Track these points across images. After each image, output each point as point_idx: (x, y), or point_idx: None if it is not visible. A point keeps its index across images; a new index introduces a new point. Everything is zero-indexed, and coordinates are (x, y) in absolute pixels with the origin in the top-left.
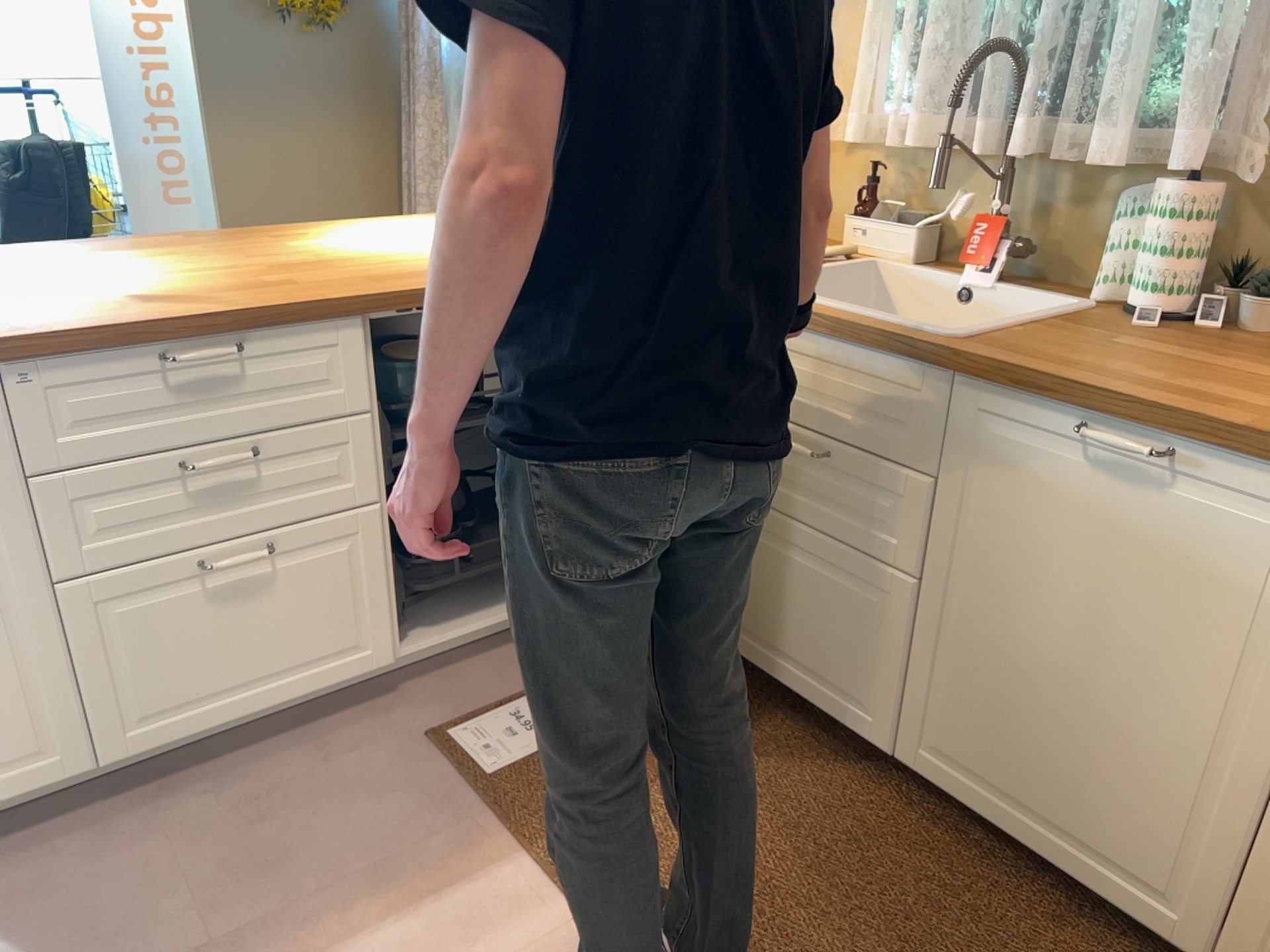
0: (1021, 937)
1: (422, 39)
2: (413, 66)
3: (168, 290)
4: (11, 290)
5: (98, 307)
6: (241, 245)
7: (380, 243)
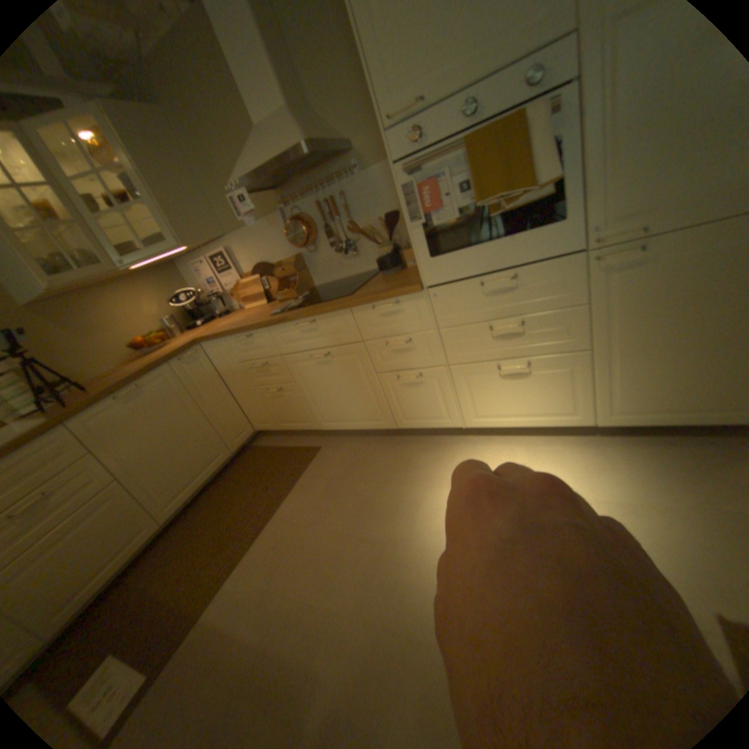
0: (222, 489)
1: None
2: None
3: None
4: None
5: None
6: None
7: None
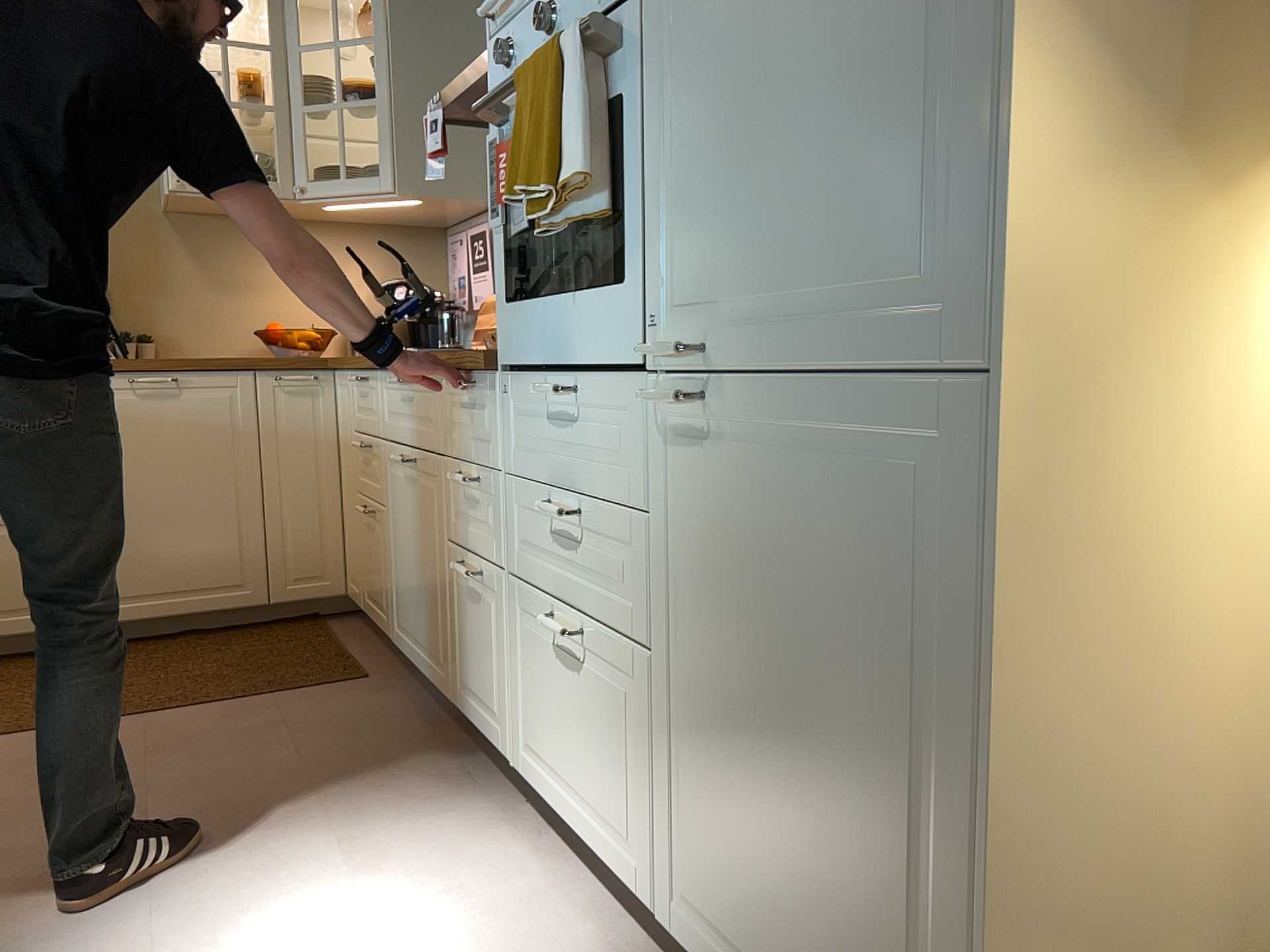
0: (195, 647)
1: None
2: None
3: None
4: None
5: None
6: None
7: None
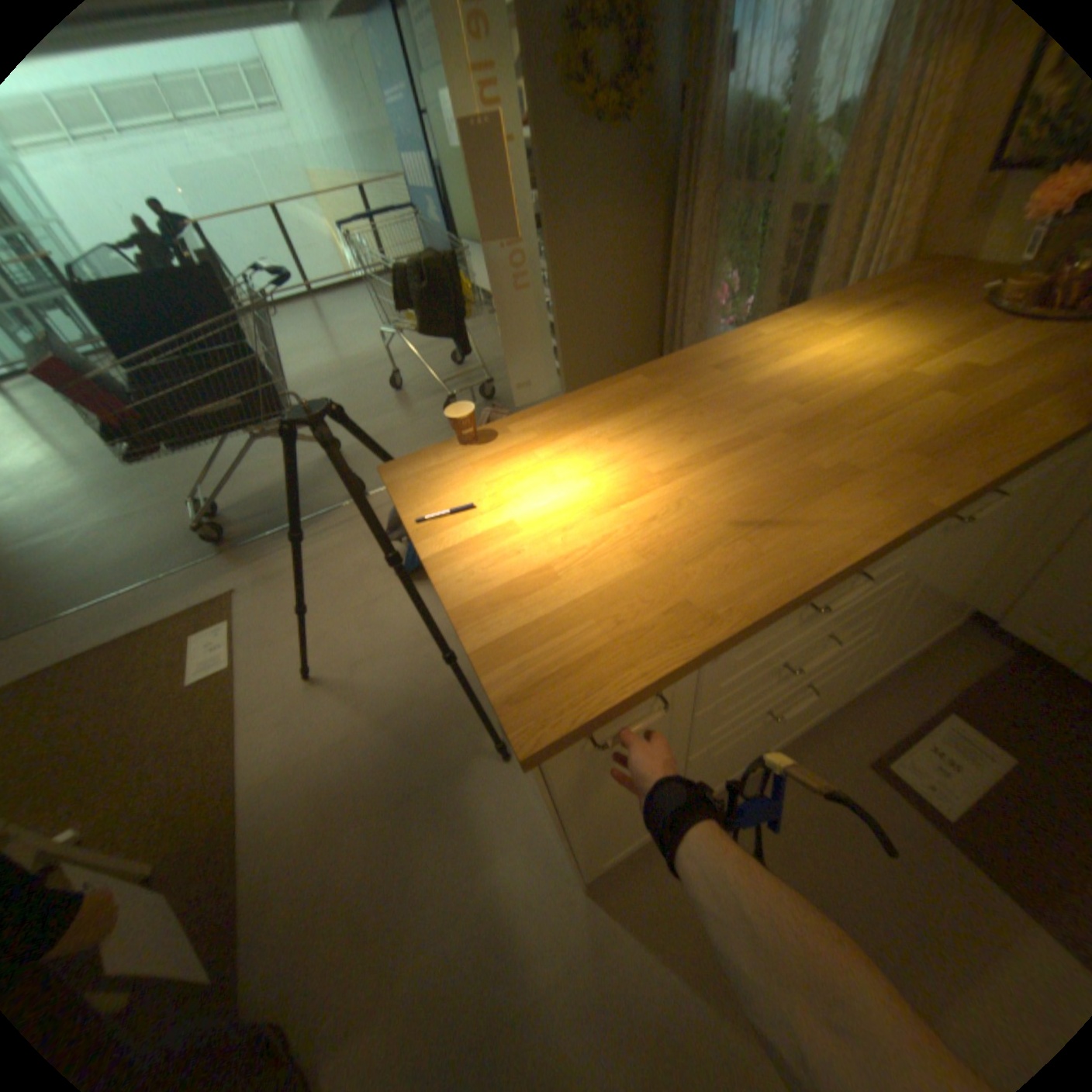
0: None
1: (709, 113)
2: (690, 141)
3: (749, 495)
4: (608, 506)
5: (728, 545)
6: (705, 386)
7: (824, 367)
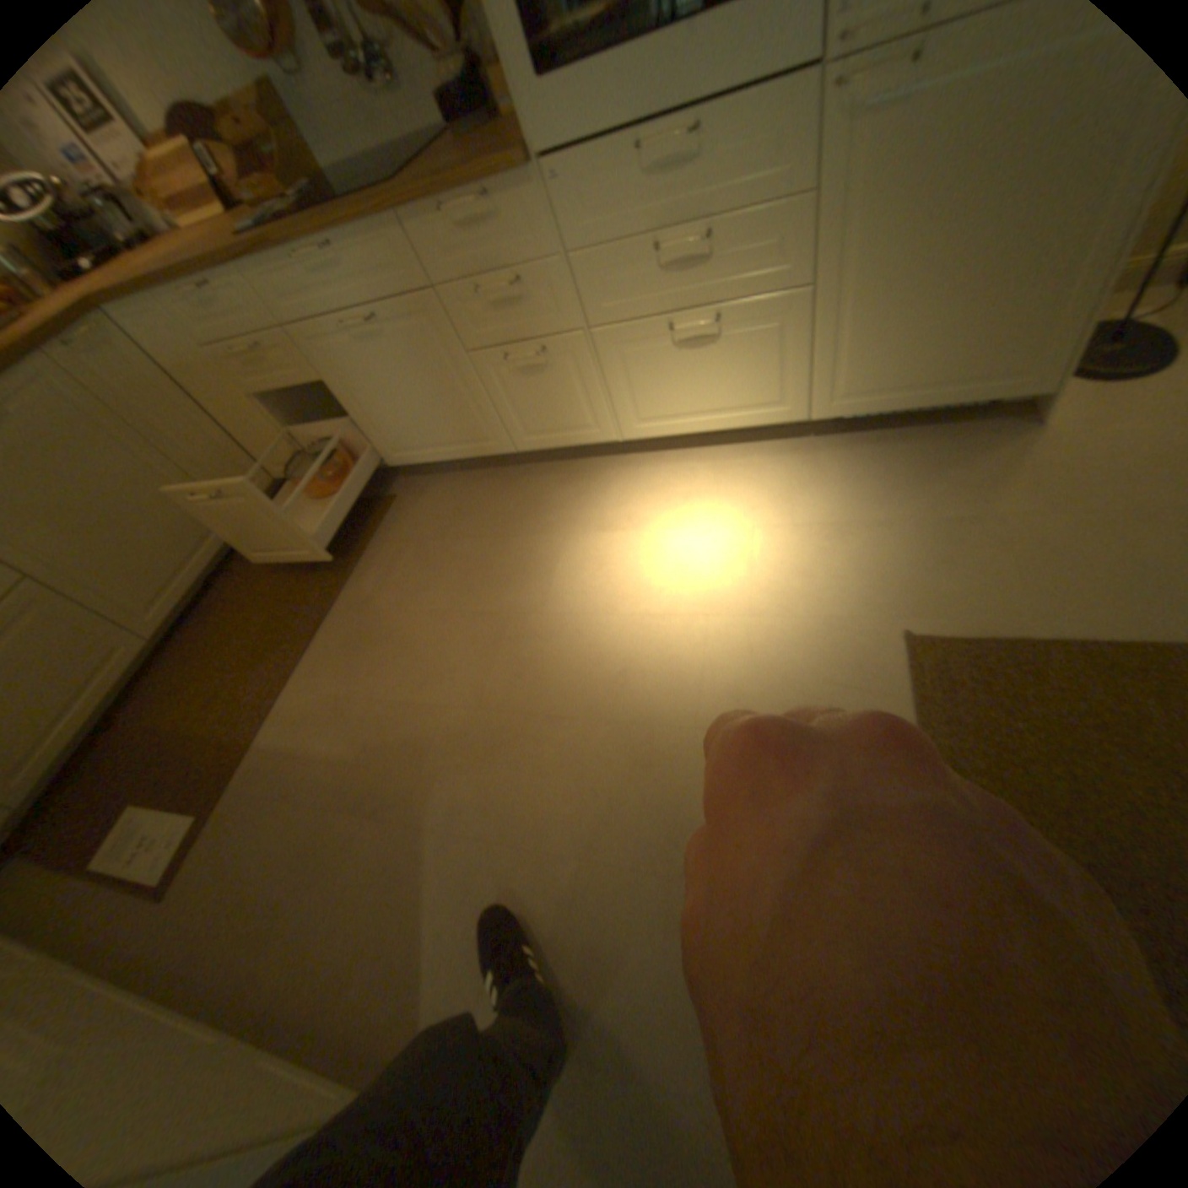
0: (244, 578)
1: None
2: None
3: None
4: None
5: None
6: None
7: None
